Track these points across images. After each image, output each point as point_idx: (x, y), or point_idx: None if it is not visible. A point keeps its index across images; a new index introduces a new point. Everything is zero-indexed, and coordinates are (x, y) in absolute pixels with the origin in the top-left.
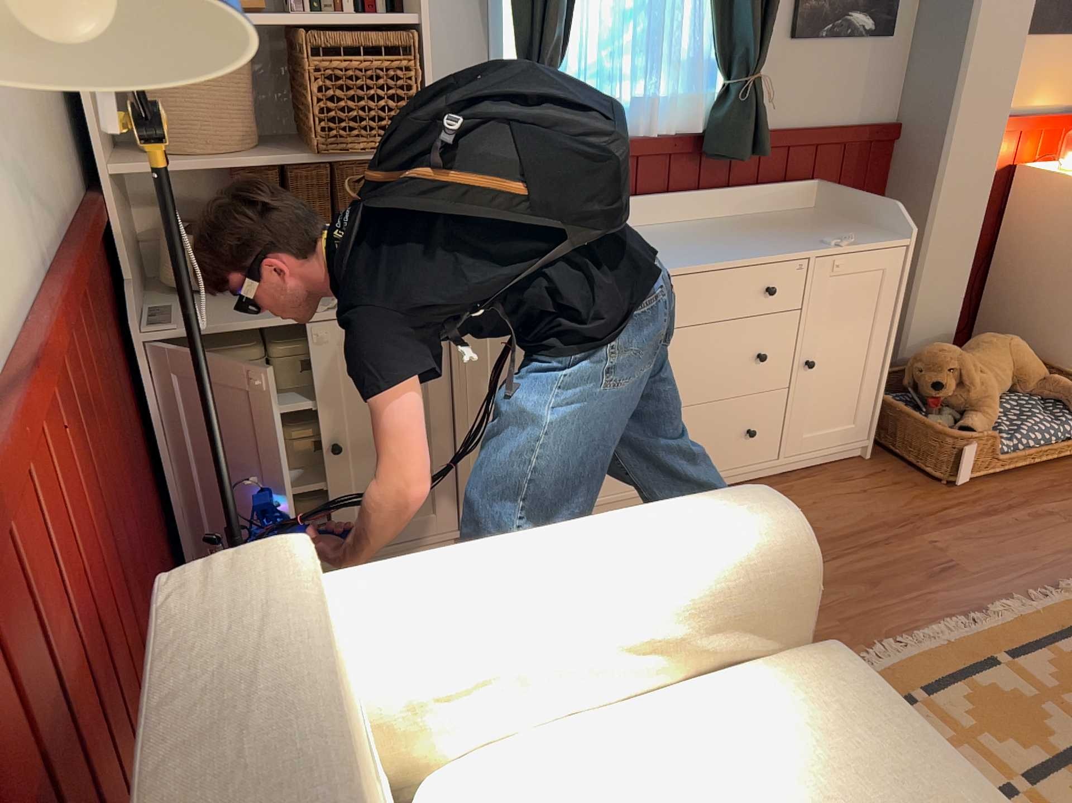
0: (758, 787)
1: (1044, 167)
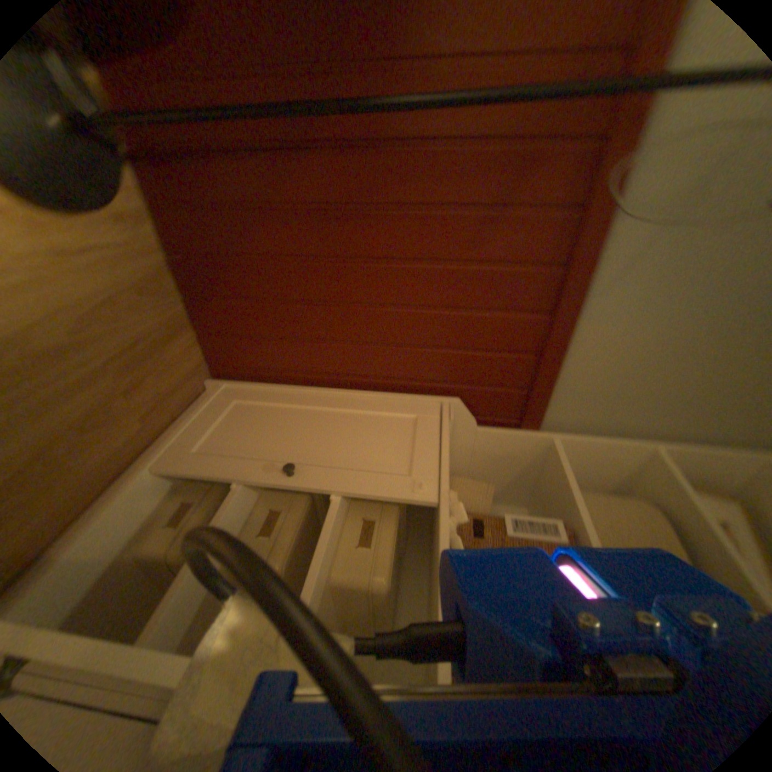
0: None
1: None
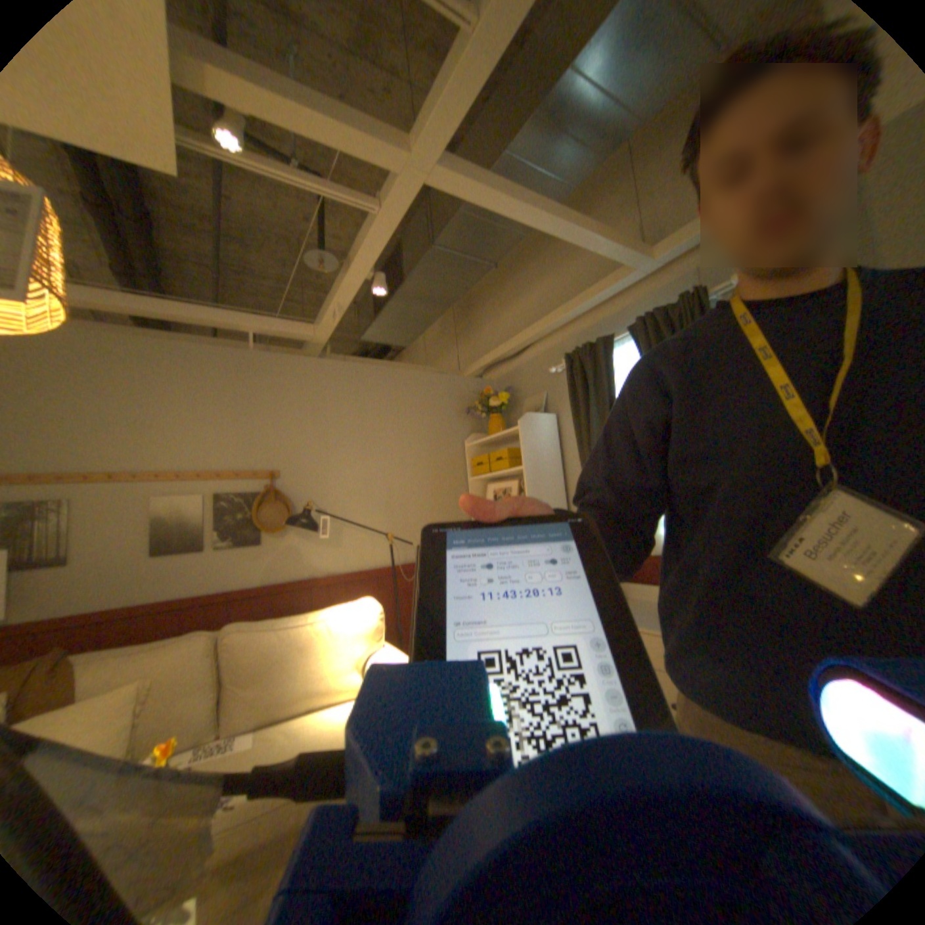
0: (335, 727)
1: None
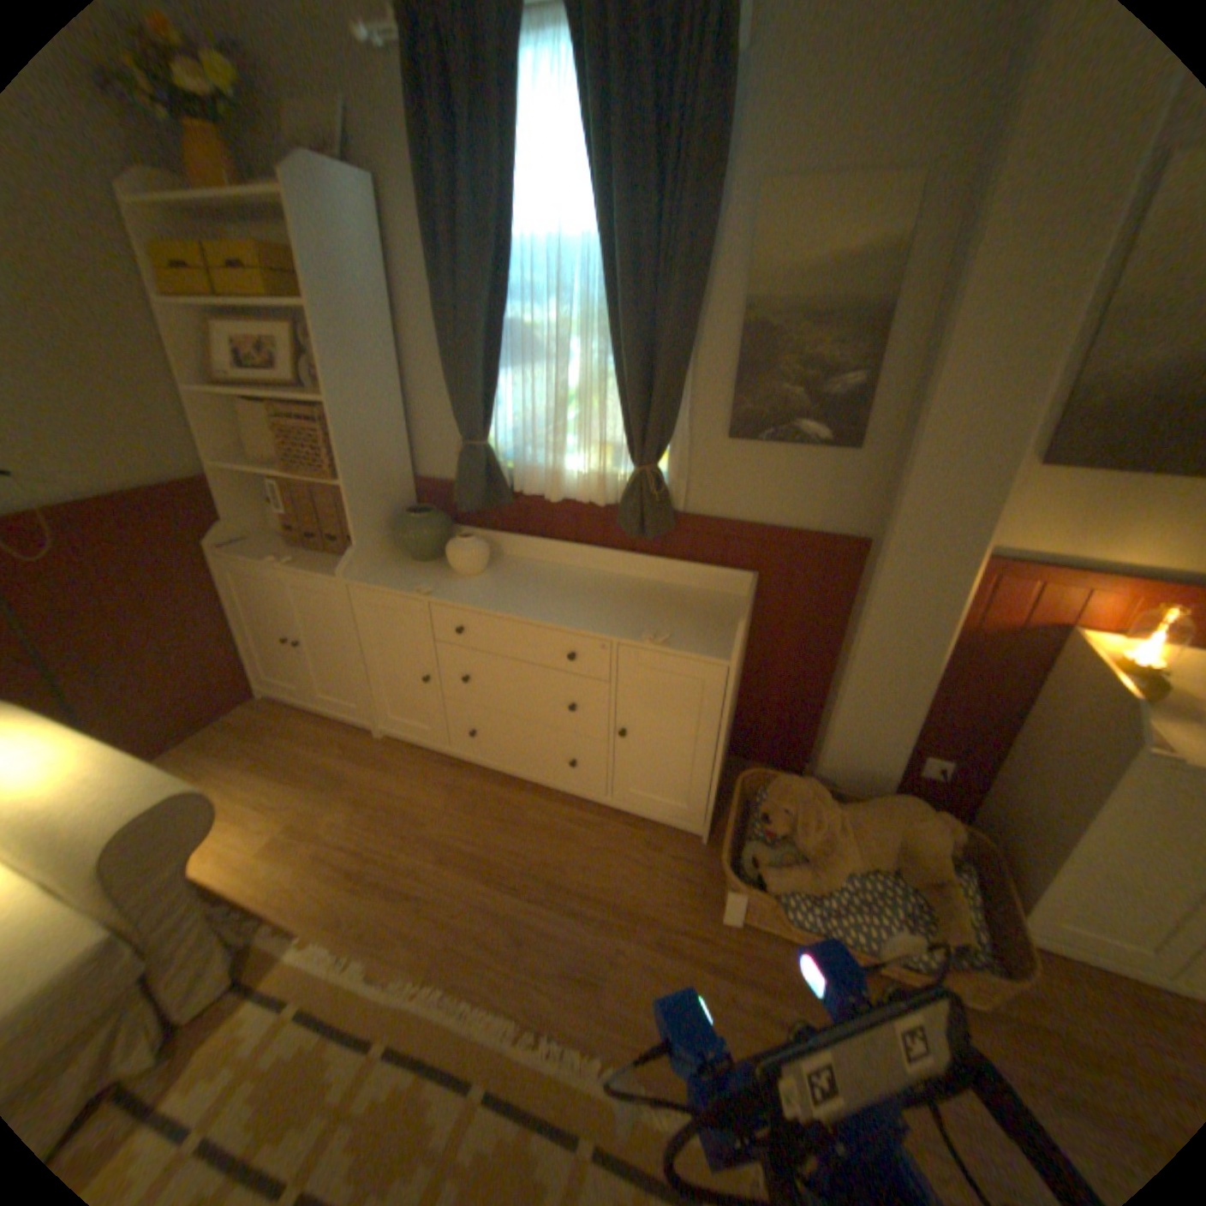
0: None
1: (1117, 643)
